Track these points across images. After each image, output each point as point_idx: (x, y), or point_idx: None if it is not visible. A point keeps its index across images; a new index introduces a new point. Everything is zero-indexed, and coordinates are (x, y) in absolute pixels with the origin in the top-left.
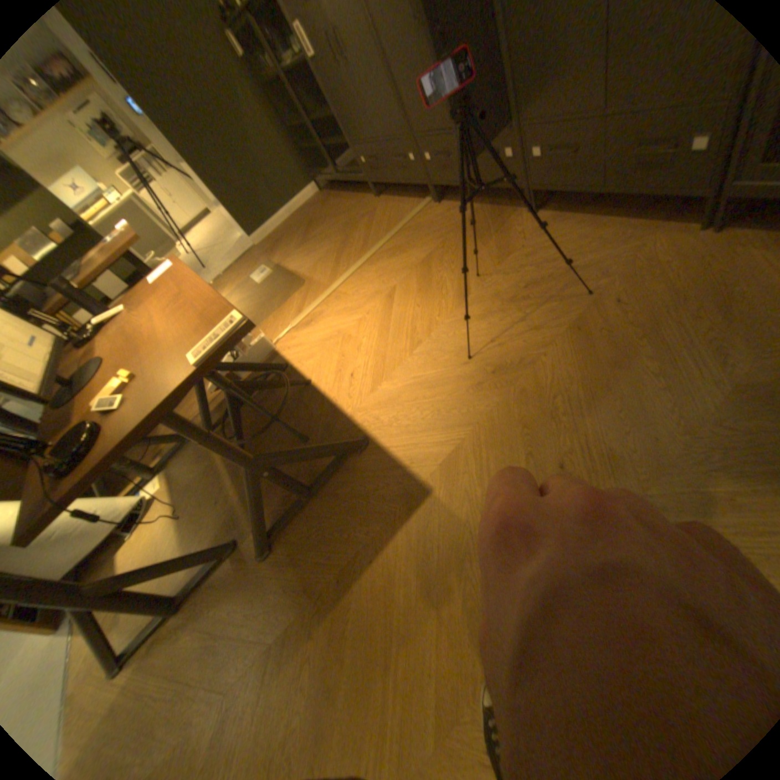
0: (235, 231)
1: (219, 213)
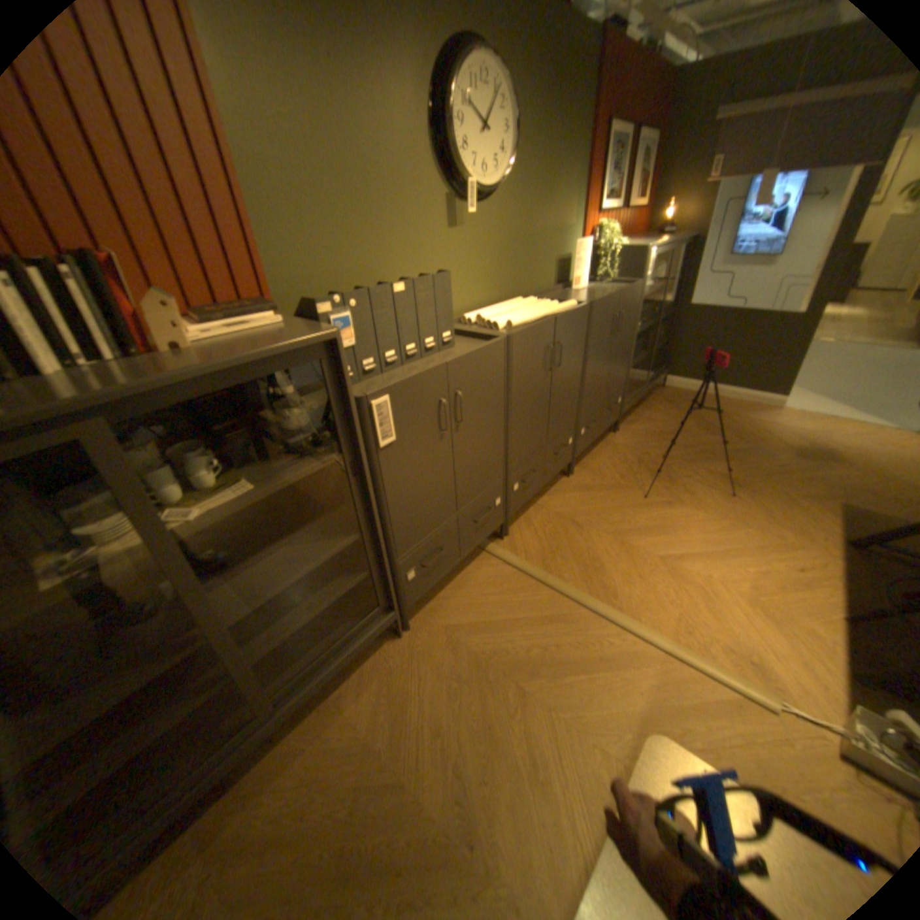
0: None
1: None
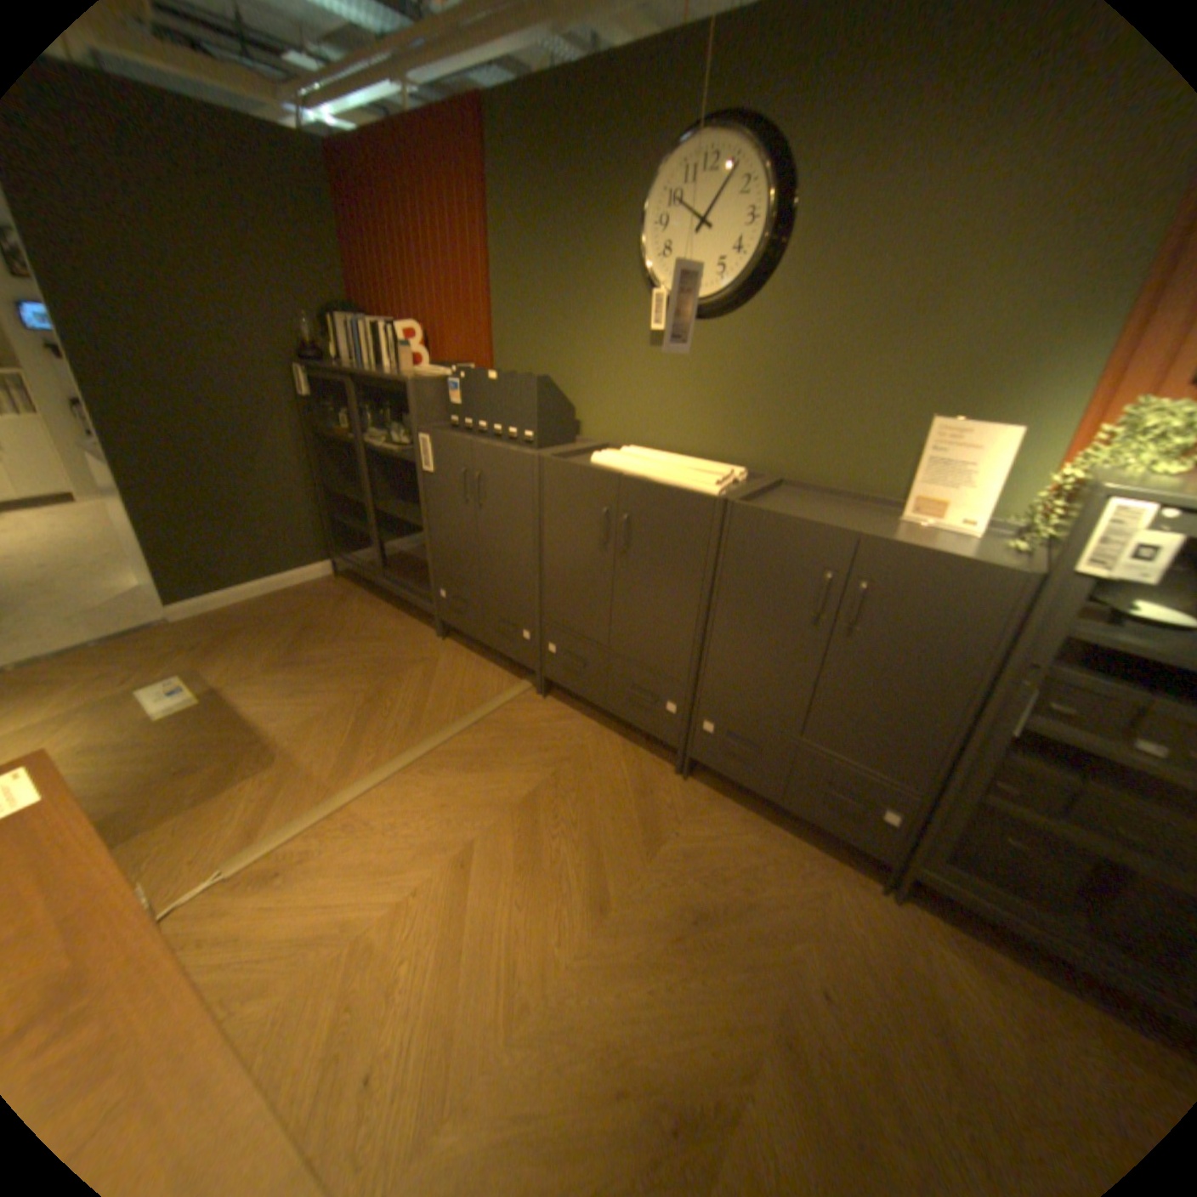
0: (123, 571)
1: (94, 516)
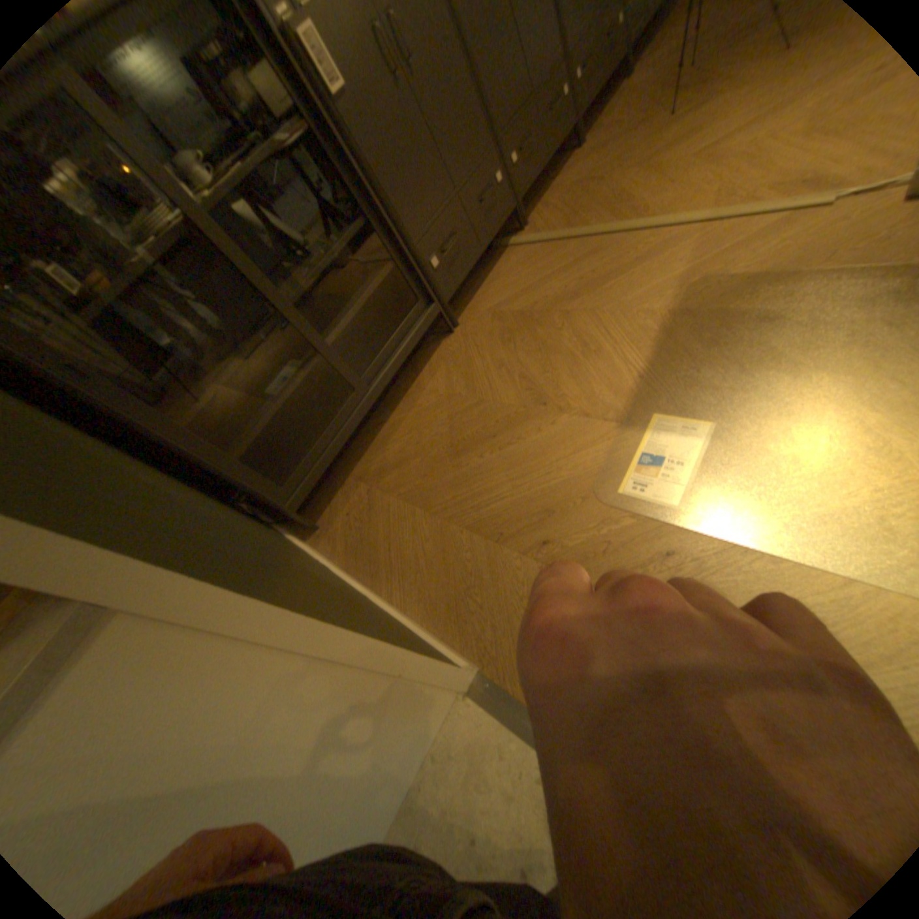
0: None
1: None
